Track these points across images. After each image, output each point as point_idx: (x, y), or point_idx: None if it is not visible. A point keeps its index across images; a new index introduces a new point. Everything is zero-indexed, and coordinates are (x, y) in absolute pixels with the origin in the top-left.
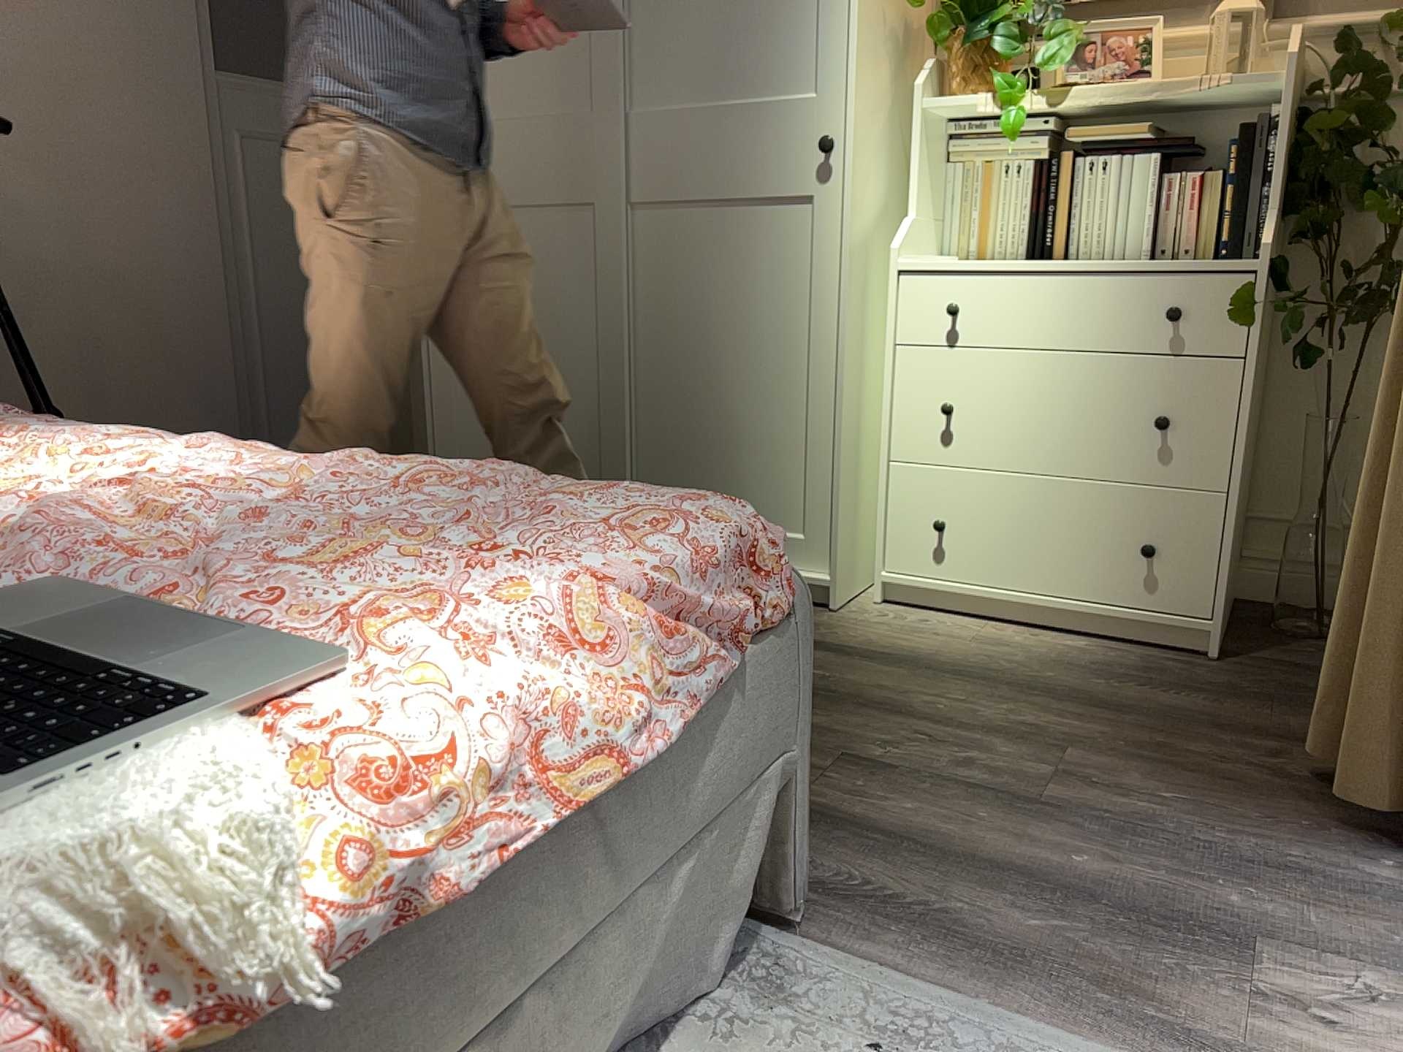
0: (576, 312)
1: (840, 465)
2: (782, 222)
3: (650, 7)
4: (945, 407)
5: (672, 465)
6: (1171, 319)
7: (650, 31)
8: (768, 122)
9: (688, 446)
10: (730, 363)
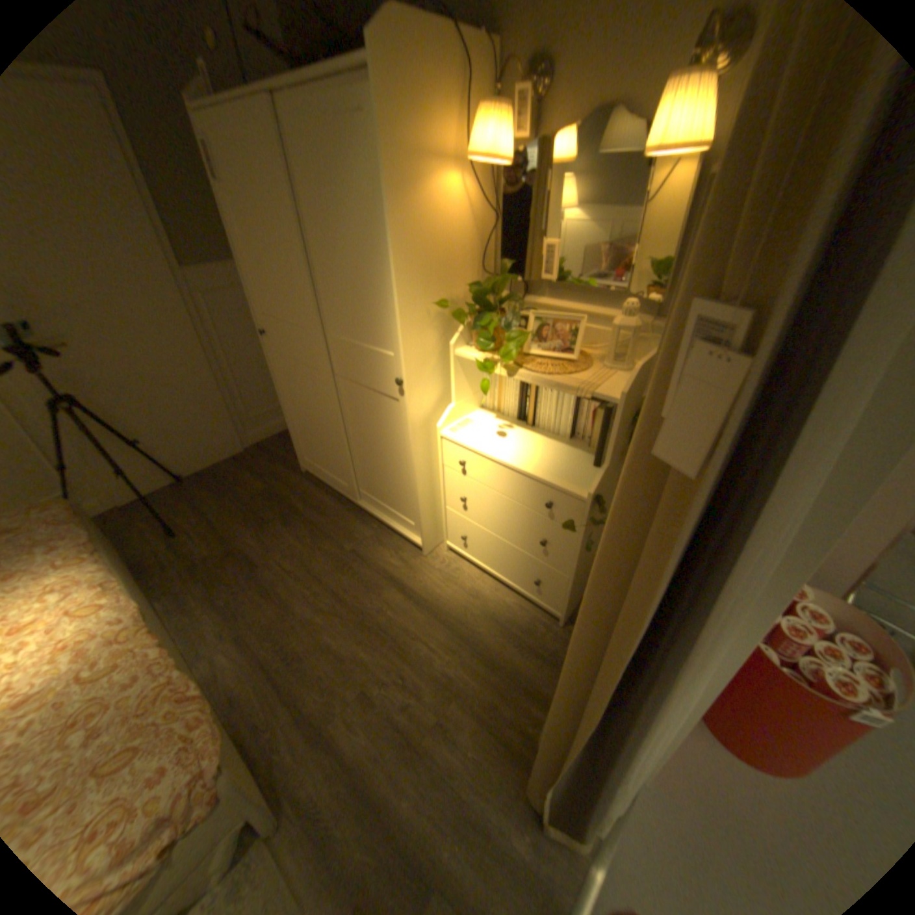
0: (325, 411)
1: (420, 510)
2: (390, 405)
3: (325, 285)
4: (461, 498)
5: (369, 479)
6: (547, 507)
7: (327, 298)
8: (378, 360)
9: (373, 475)
10: (381, 452)
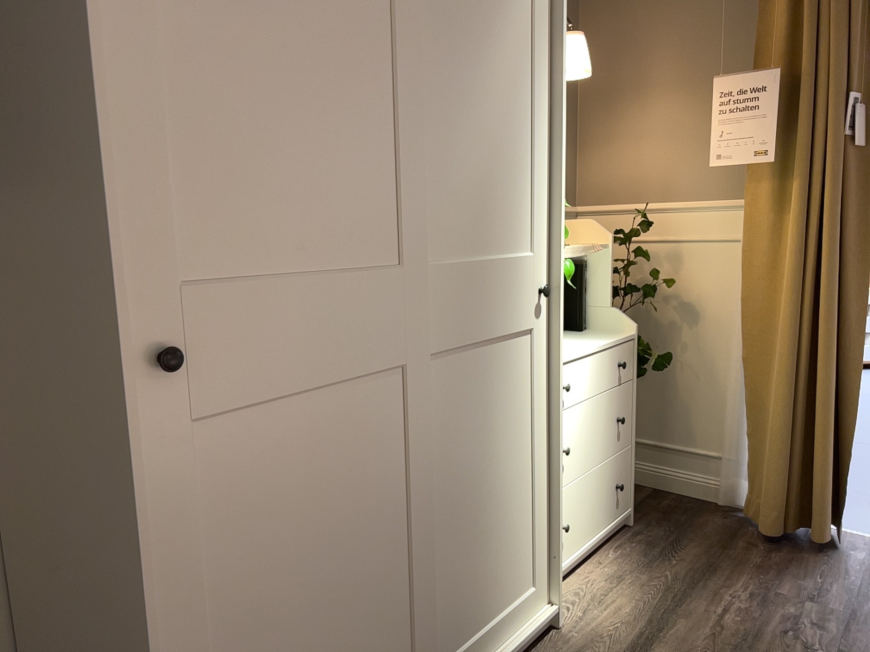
0: (388, 487)
1: (556, 513)
2: (516, 350)
3: (435, 166)
4: (565, 447)
5: (456, 592)
6: (620, 366)
7: (435, 190)
8: (511, 274)
9: (467, 564)
10: (492, 473)
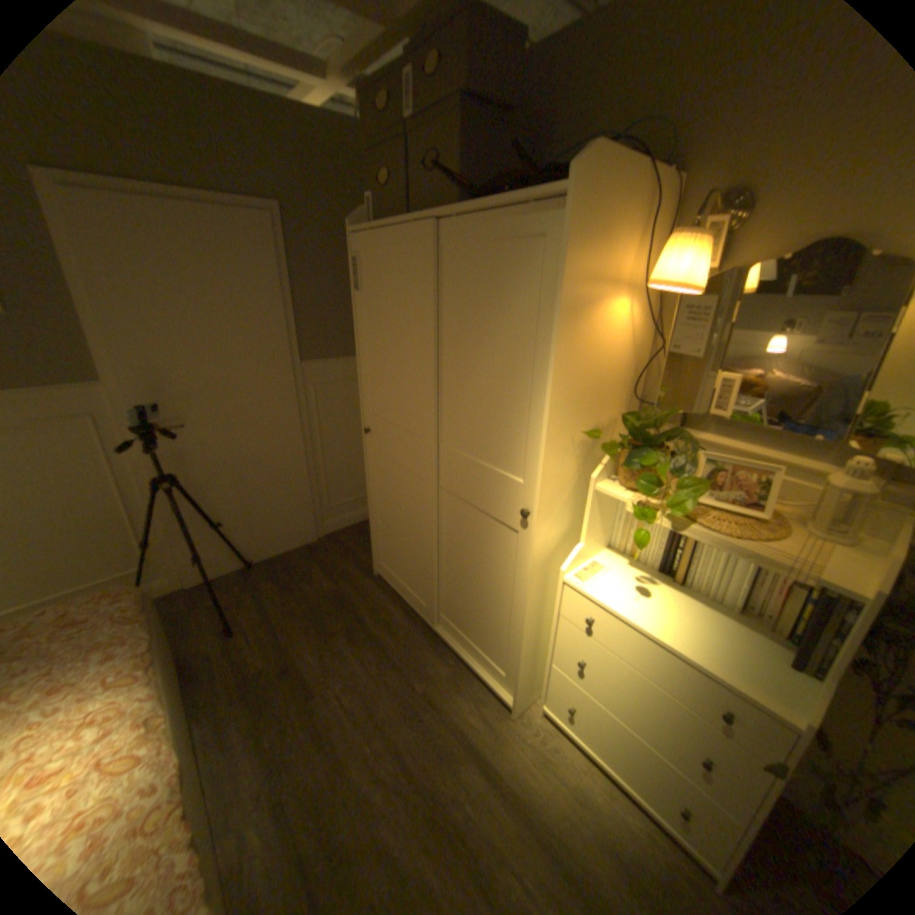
0: (418, 520)
1: (519, 663)
2: (504, 533)
3: (450, 396)
4: (579, 664)
5: (454, 604)
6: (725, 720)
7: (450, 409)
8: (499, 482)
9: (460, 602)
10: (478, 580)
